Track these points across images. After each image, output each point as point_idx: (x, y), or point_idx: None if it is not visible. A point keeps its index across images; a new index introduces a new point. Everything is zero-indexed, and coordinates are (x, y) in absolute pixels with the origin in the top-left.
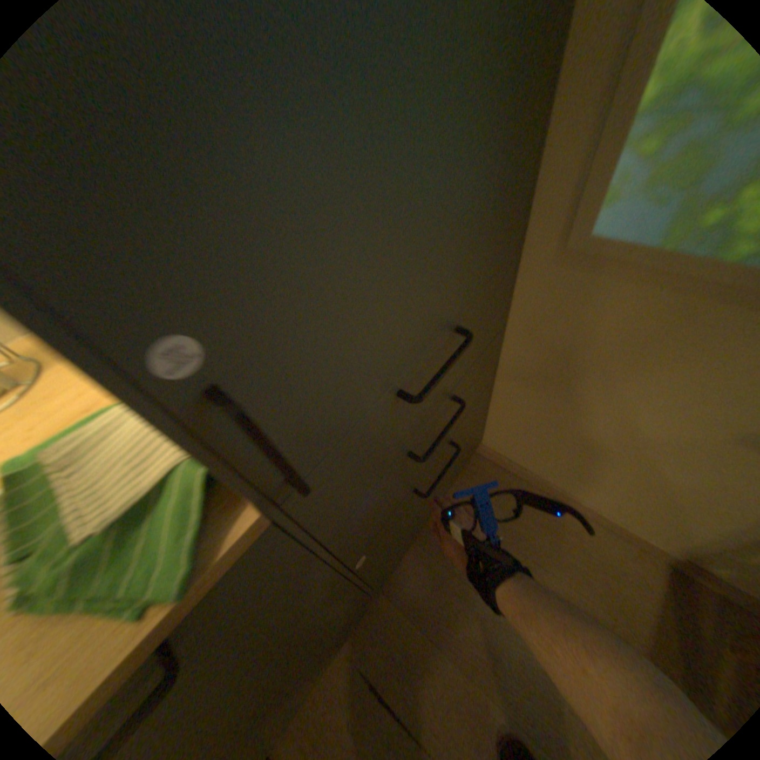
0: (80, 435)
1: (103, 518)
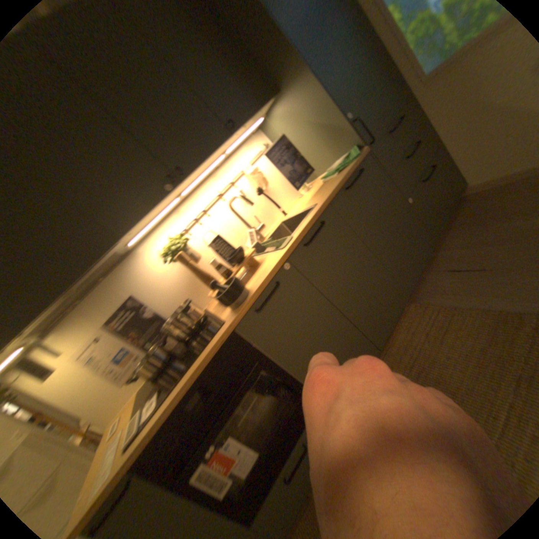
0: (330, 168)
1: (342, 159)
